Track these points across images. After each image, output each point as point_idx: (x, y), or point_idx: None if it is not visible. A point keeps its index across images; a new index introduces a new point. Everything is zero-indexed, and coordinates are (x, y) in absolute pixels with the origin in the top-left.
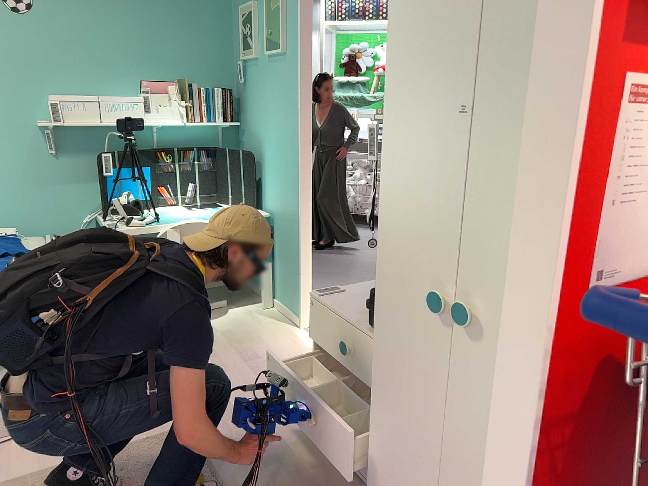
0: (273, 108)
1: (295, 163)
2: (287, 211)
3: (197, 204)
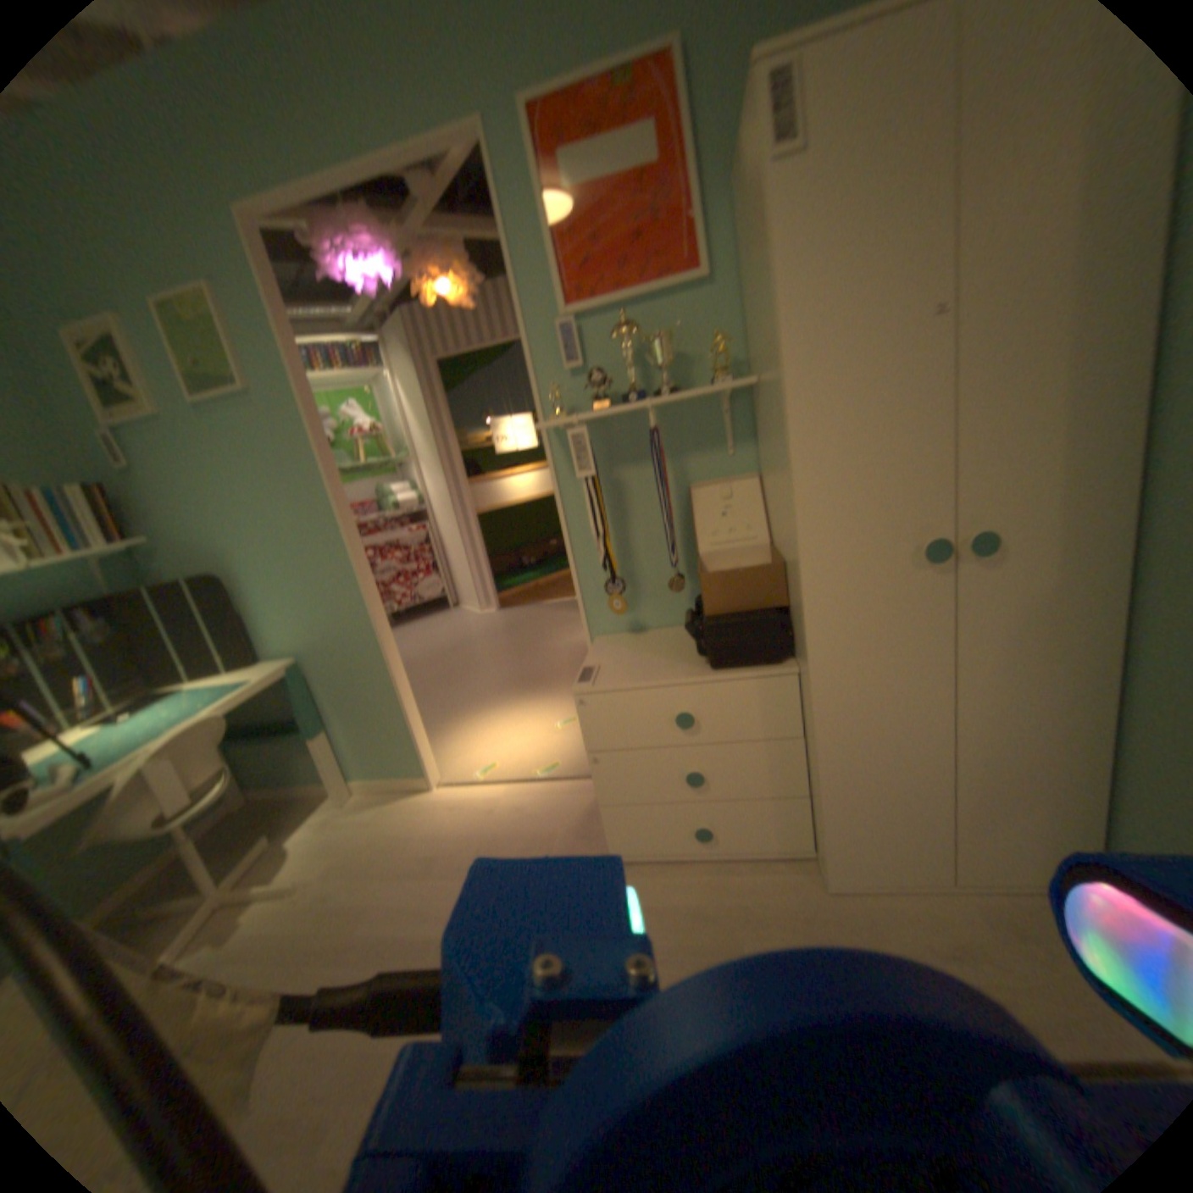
0: (242, 486)
1: (336, 556)
2: (338, 635)
3: (108, 709)
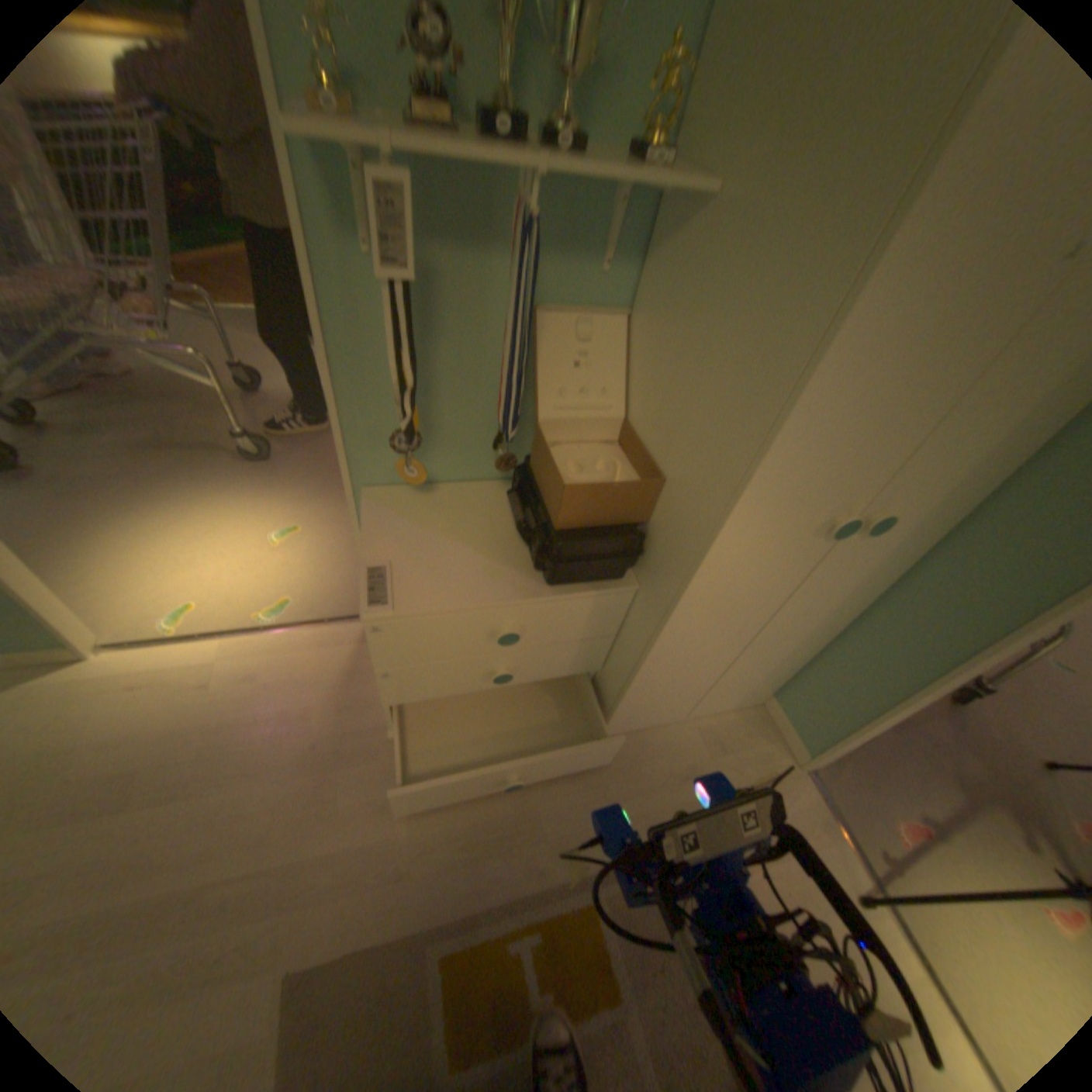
0: None
1: None
2: None
3: None
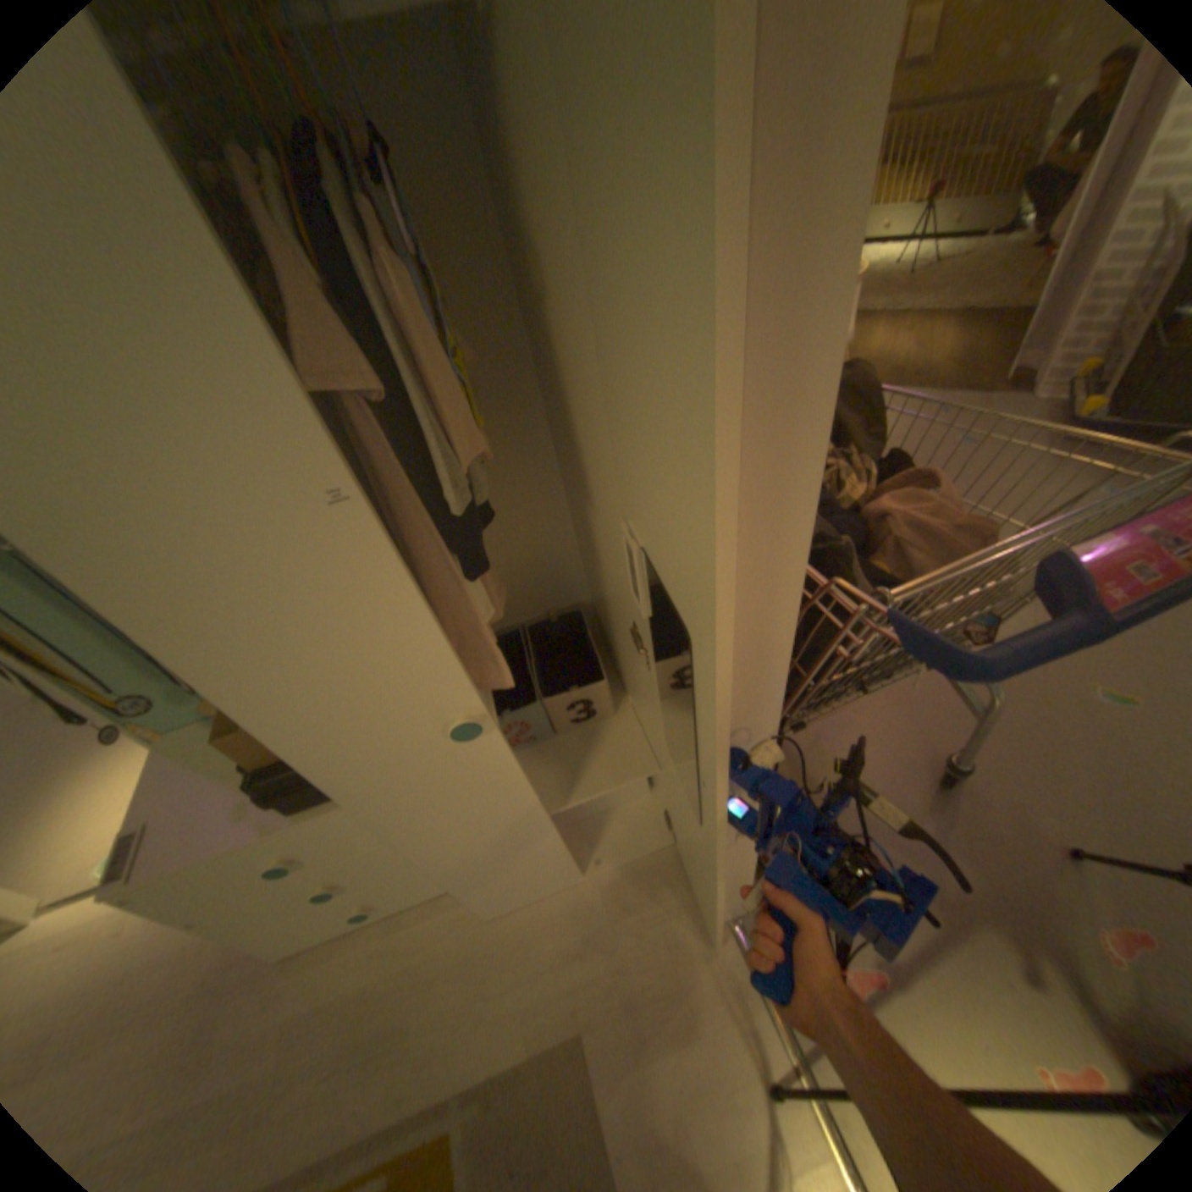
0: None
1: None
2: None
3: None
